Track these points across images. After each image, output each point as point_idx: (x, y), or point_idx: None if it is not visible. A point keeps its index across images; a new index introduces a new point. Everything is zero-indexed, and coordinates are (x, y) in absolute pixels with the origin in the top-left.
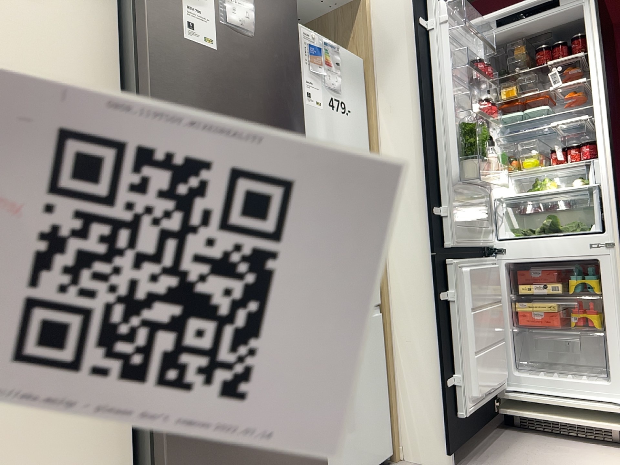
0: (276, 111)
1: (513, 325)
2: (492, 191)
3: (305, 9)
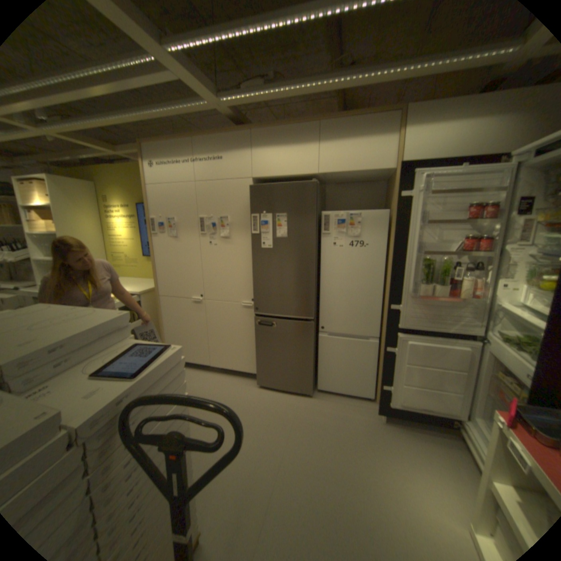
0: (298, 262)
1: (489, 393)
2: (497, 297)
3: (378, 175)
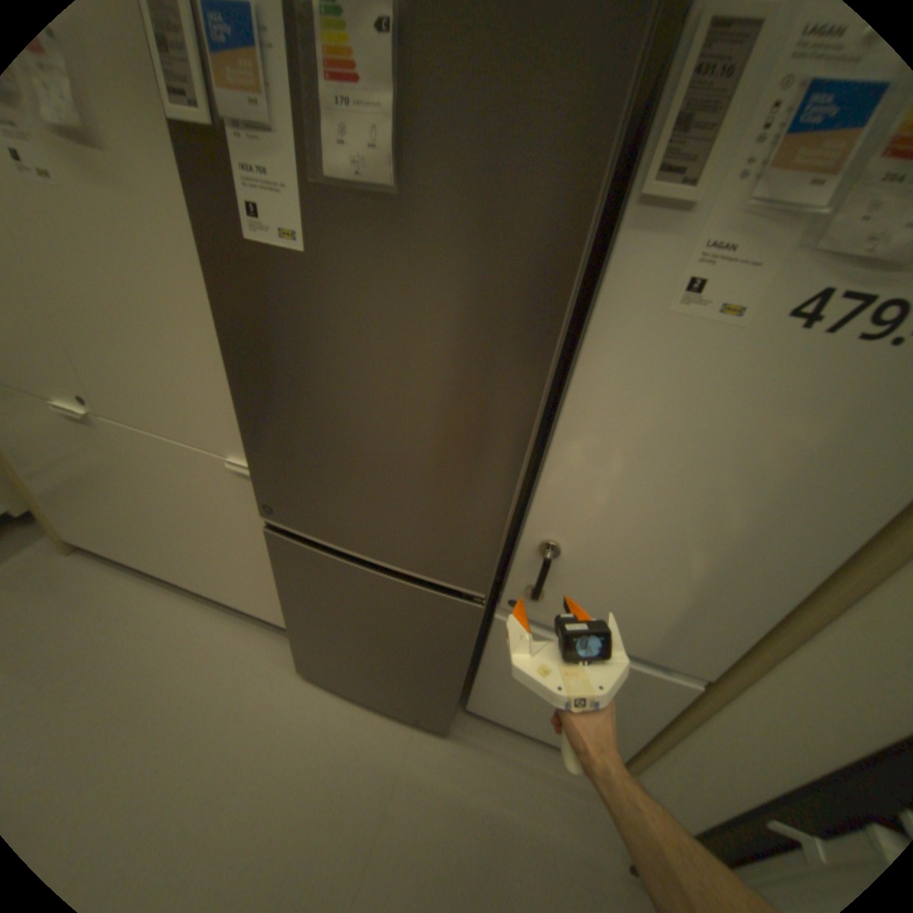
0: (450, 365)
1: None
2: None
3: None
